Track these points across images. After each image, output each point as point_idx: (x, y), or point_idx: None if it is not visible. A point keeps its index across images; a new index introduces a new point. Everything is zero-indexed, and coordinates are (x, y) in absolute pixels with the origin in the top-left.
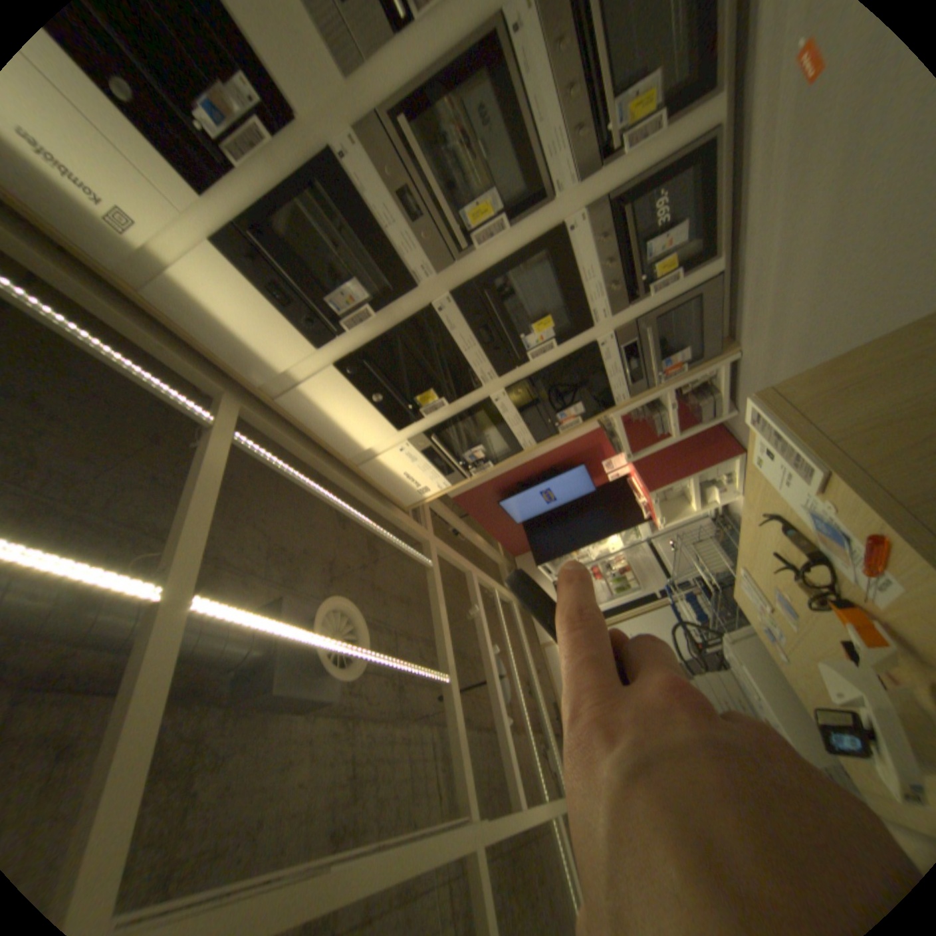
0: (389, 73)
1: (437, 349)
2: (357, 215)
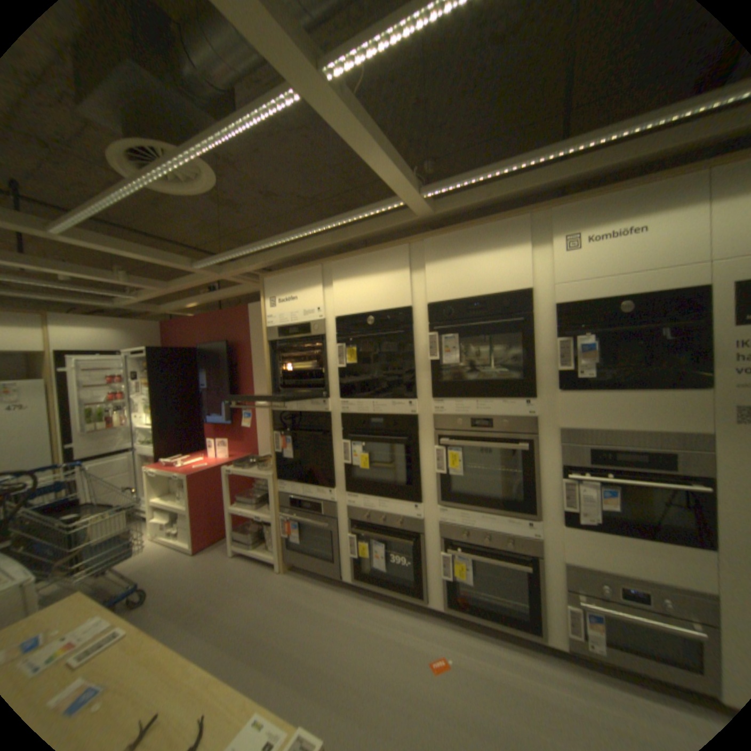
0: (548, 452)
1: (381, 380)
2: (492, 389)
